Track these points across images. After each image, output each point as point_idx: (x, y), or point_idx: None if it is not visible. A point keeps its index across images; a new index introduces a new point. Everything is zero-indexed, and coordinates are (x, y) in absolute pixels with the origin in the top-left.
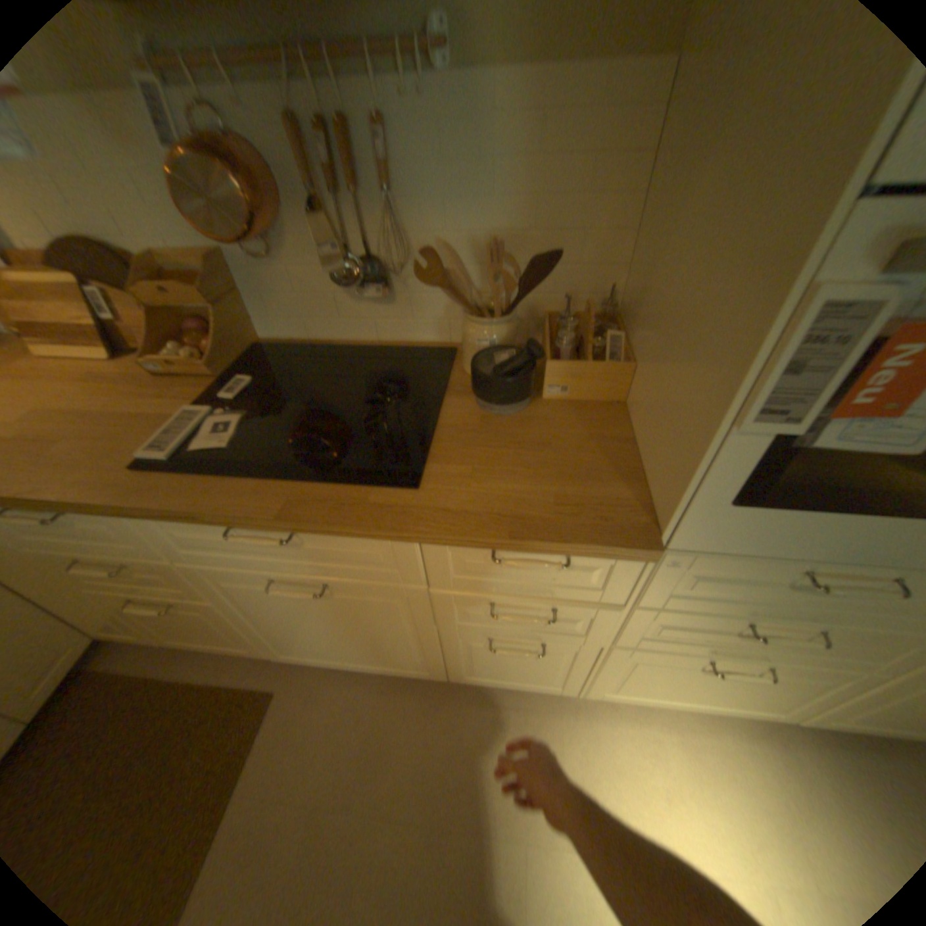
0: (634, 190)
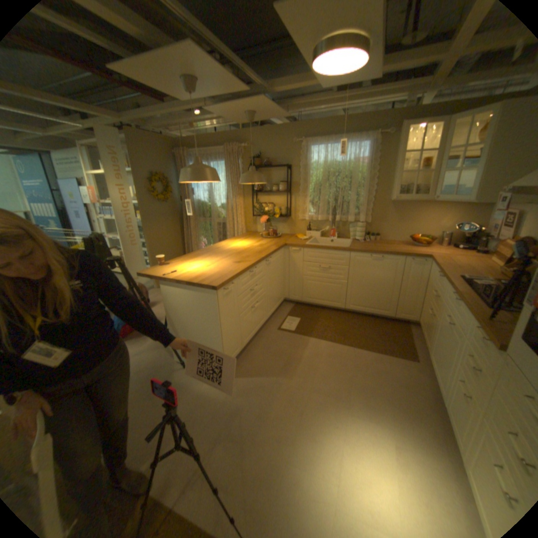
0: None
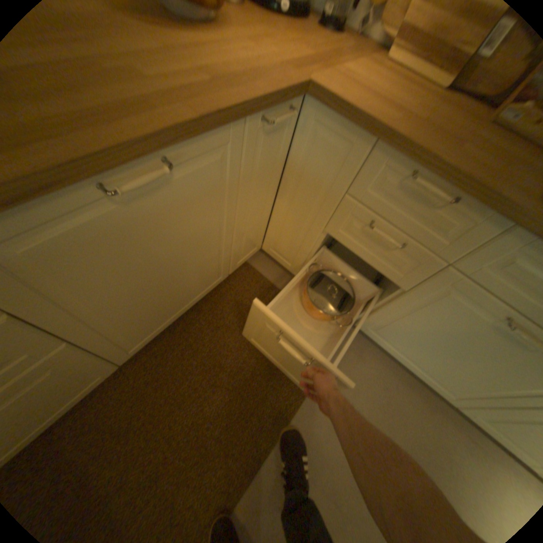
0: None
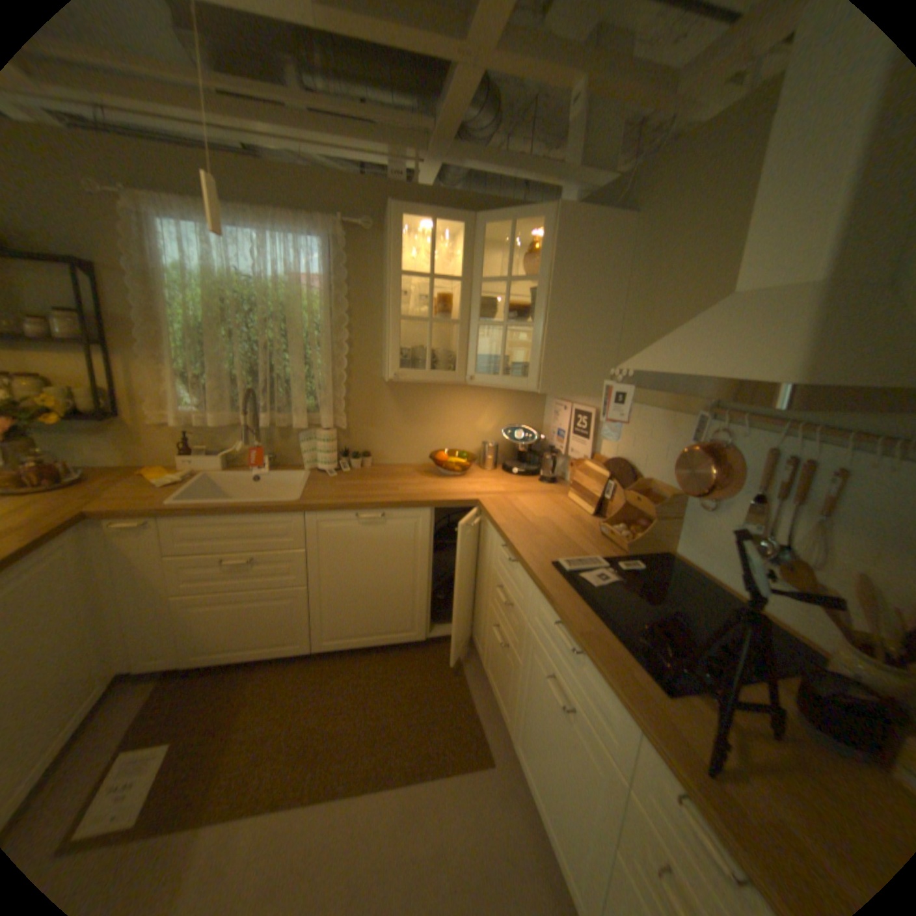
0: None
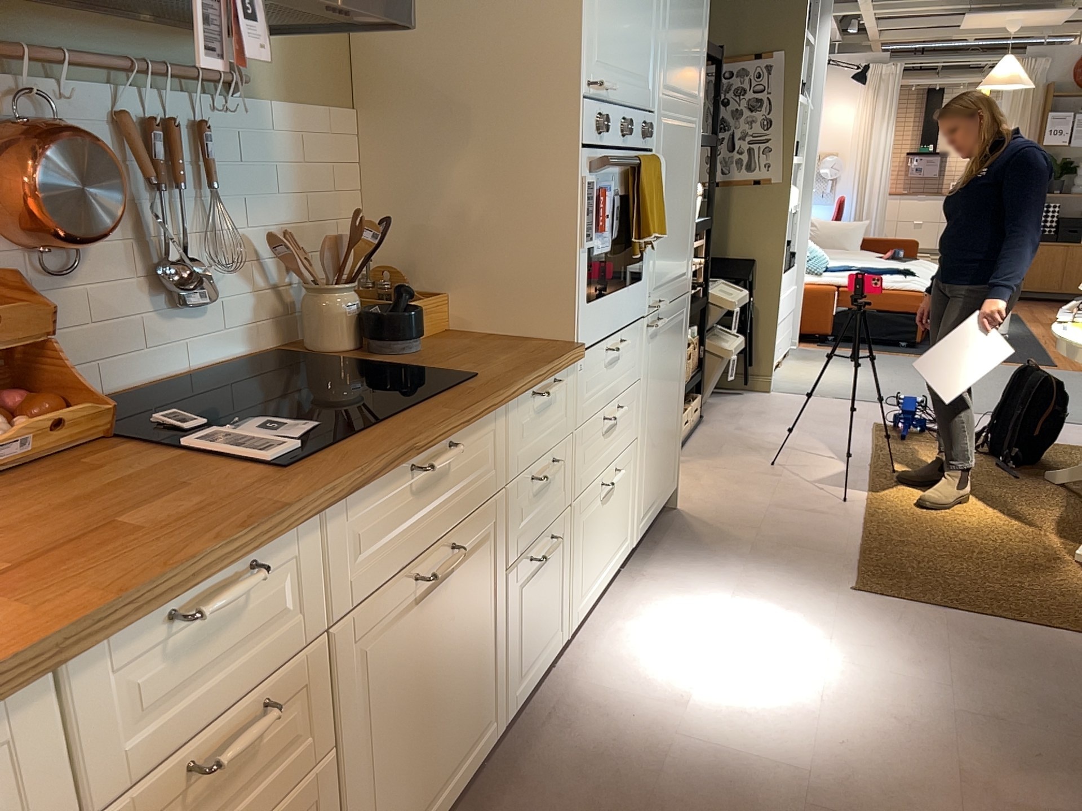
0: (357, 192)
